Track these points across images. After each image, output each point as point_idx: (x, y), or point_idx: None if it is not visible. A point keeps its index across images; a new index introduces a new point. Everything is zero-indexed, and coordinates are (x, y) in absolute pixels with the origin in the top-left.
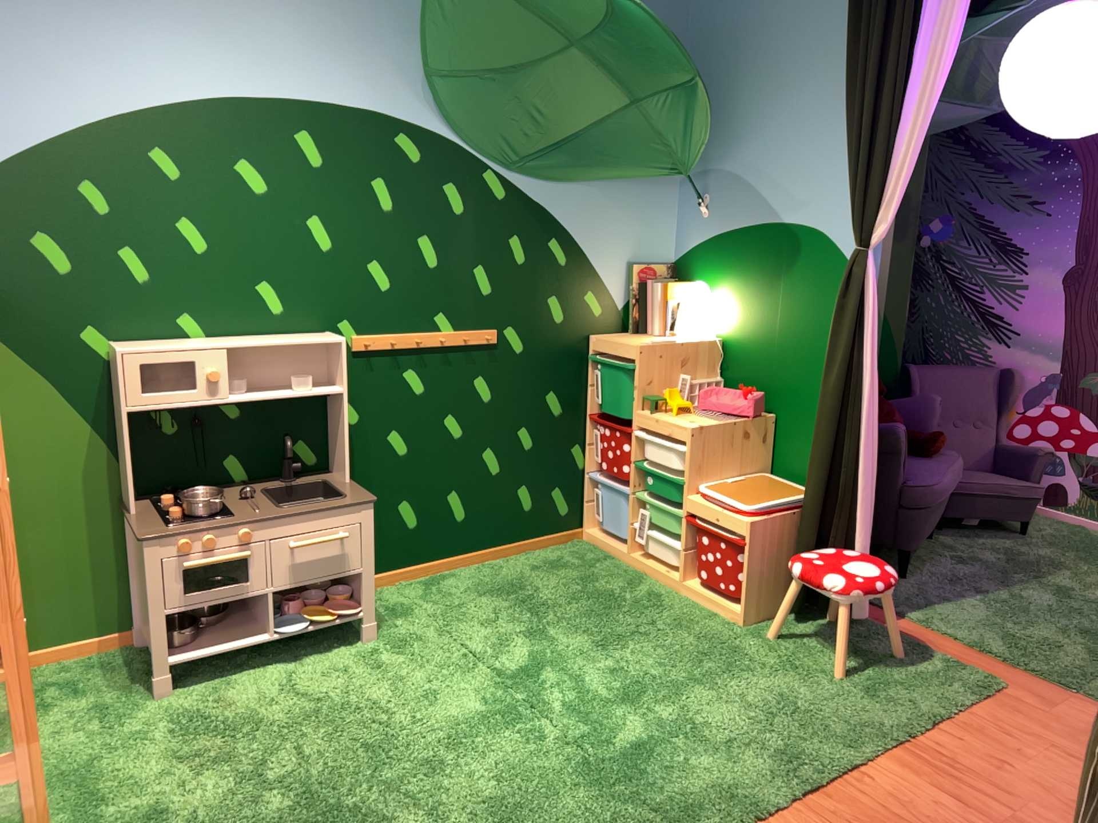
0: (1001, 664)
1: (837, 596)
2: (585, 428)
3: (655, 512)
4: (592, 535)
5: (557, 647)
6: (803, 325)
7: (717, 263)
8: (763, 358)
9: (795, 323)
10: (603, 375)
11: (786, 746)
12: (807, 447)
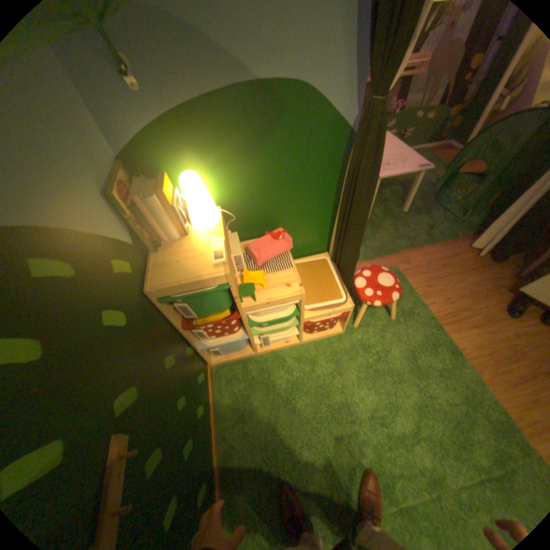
0: (381, 259)
1: (397, 300)
2: (182, 336)
3: (266, 330)
4: (217, 361)
5: (350, 449)
6: (295, 171)
7: (182, 143)
8: (262, 205)
9: (287, 172)
10: (192, 307)
11: (449, 370)
12: (305, 238)
